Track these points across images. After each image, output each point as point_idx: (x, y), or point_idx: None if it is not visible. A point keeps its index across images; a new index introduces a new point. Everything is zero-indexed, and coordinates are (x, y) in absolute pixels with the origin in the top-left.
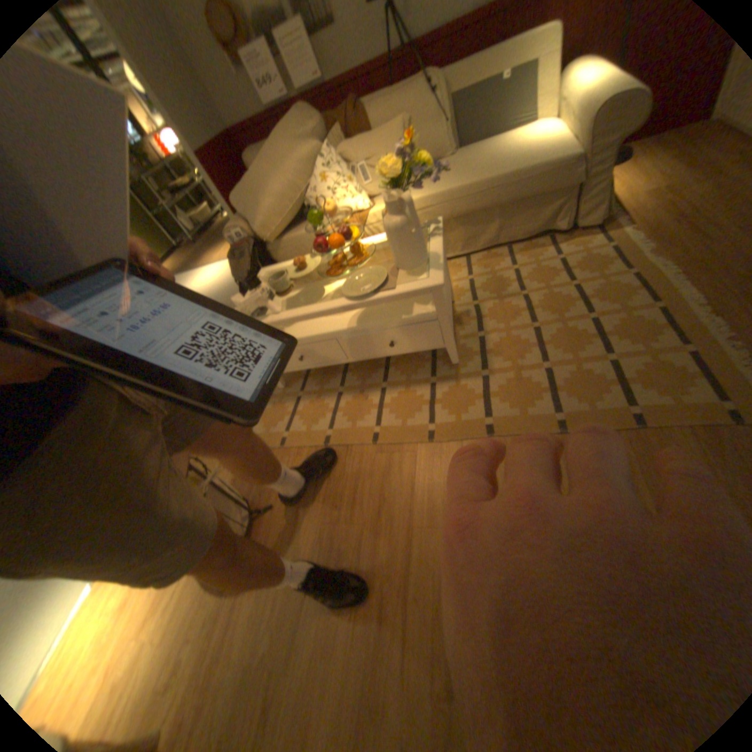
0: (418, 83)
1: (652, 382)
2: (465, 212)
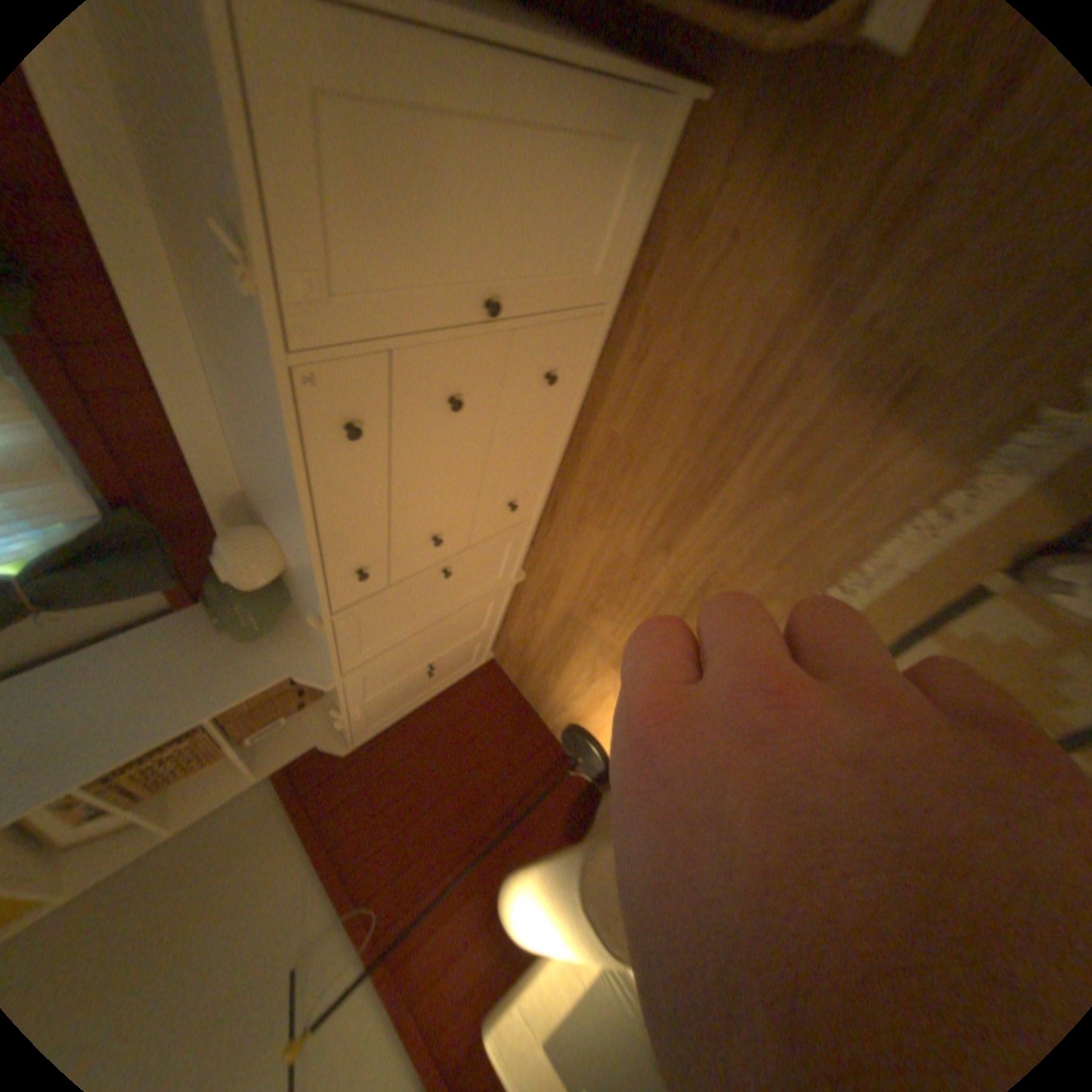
0: None
1: None
2: None
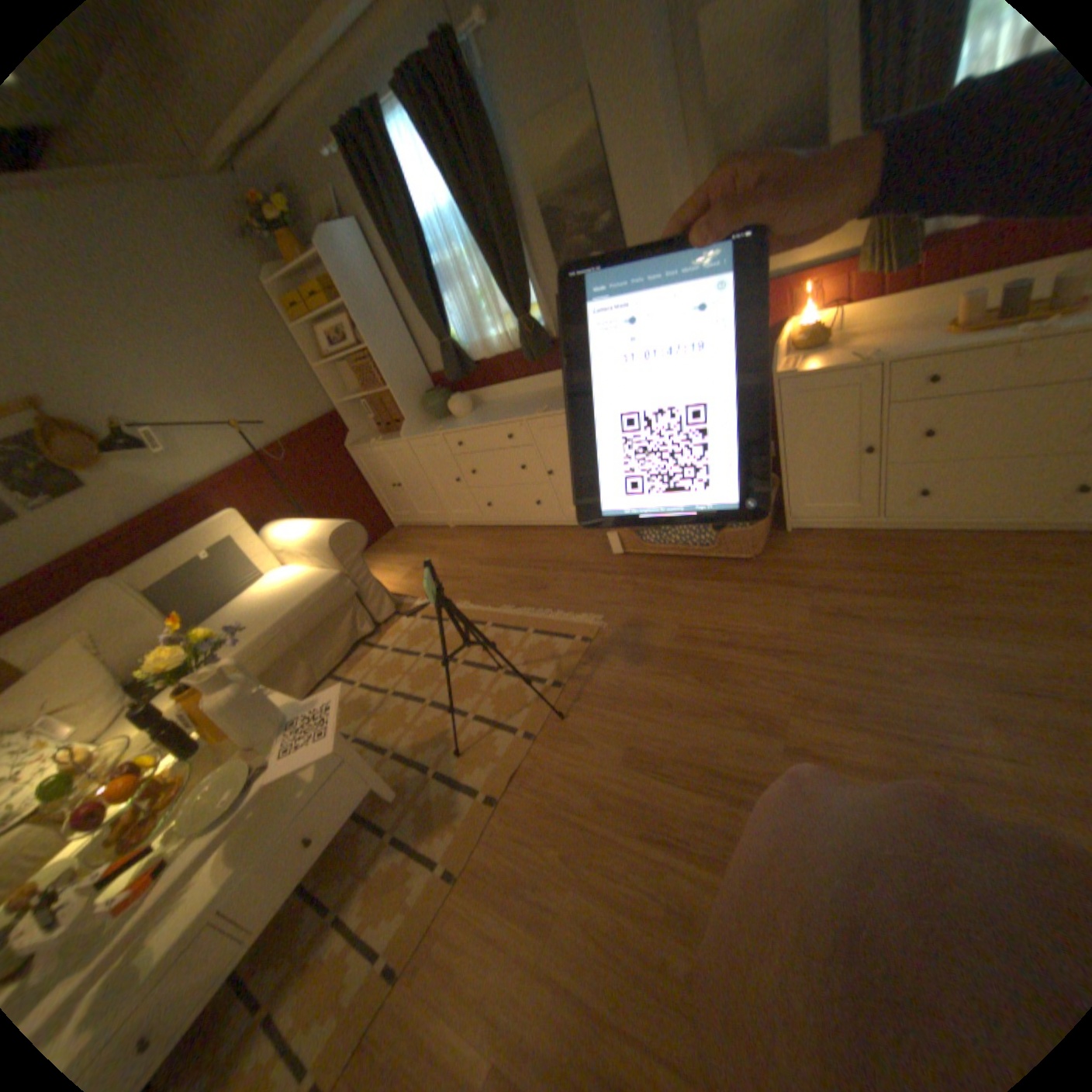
0: (89, 595)
1: (537, 658)
2: (261, 670)
